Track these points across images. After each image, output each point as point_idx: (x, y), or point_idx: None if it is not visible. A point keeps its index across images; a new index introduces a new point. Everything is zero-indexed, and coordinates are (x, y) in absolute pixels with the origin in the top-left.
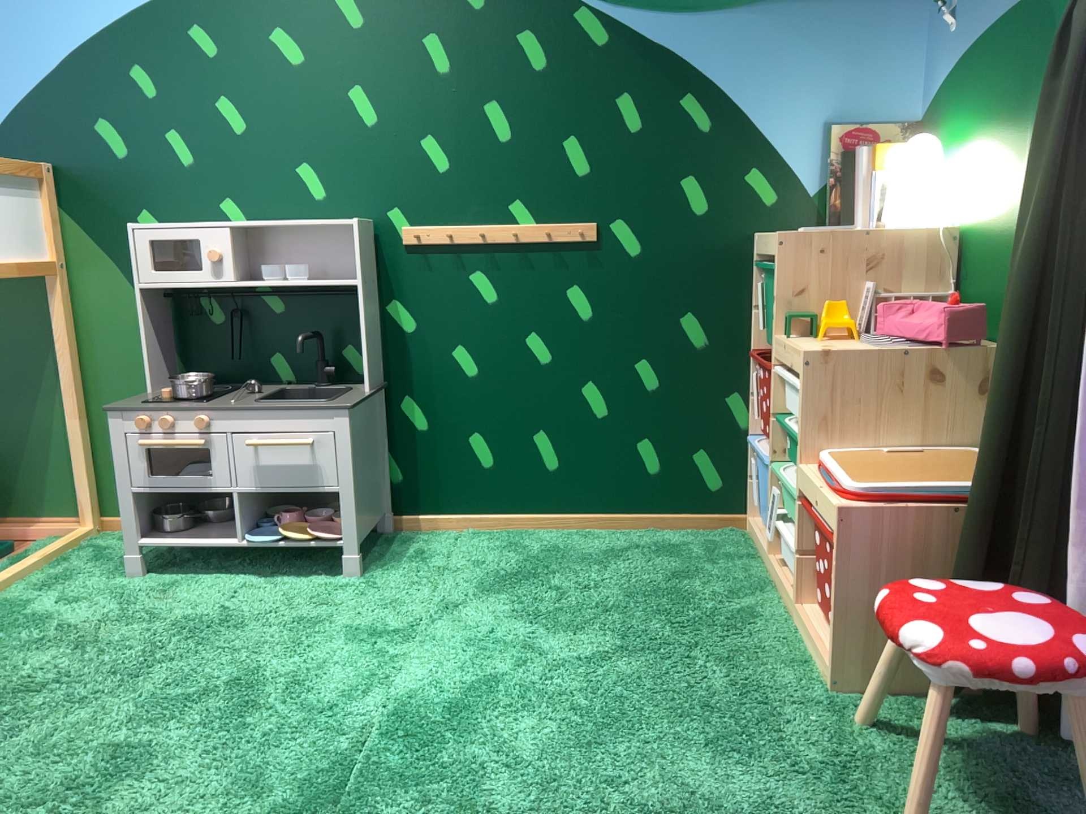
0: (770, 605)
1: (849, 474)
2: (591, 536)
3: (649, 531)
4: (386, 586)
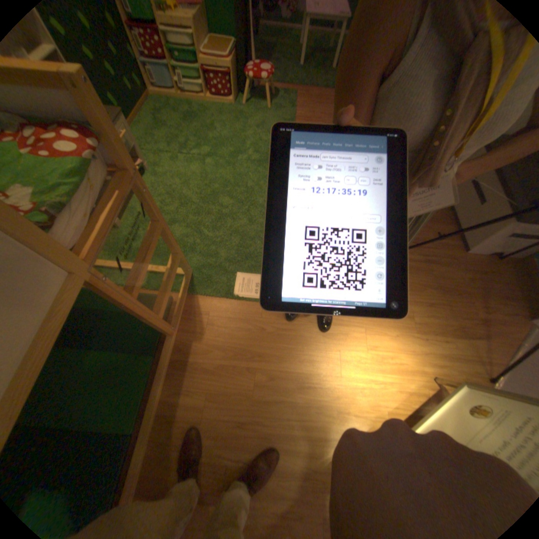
0: (194, 101)
1: (213, 52)
2: (135, 120)
3: (138, 109)
4: (155, 162)
